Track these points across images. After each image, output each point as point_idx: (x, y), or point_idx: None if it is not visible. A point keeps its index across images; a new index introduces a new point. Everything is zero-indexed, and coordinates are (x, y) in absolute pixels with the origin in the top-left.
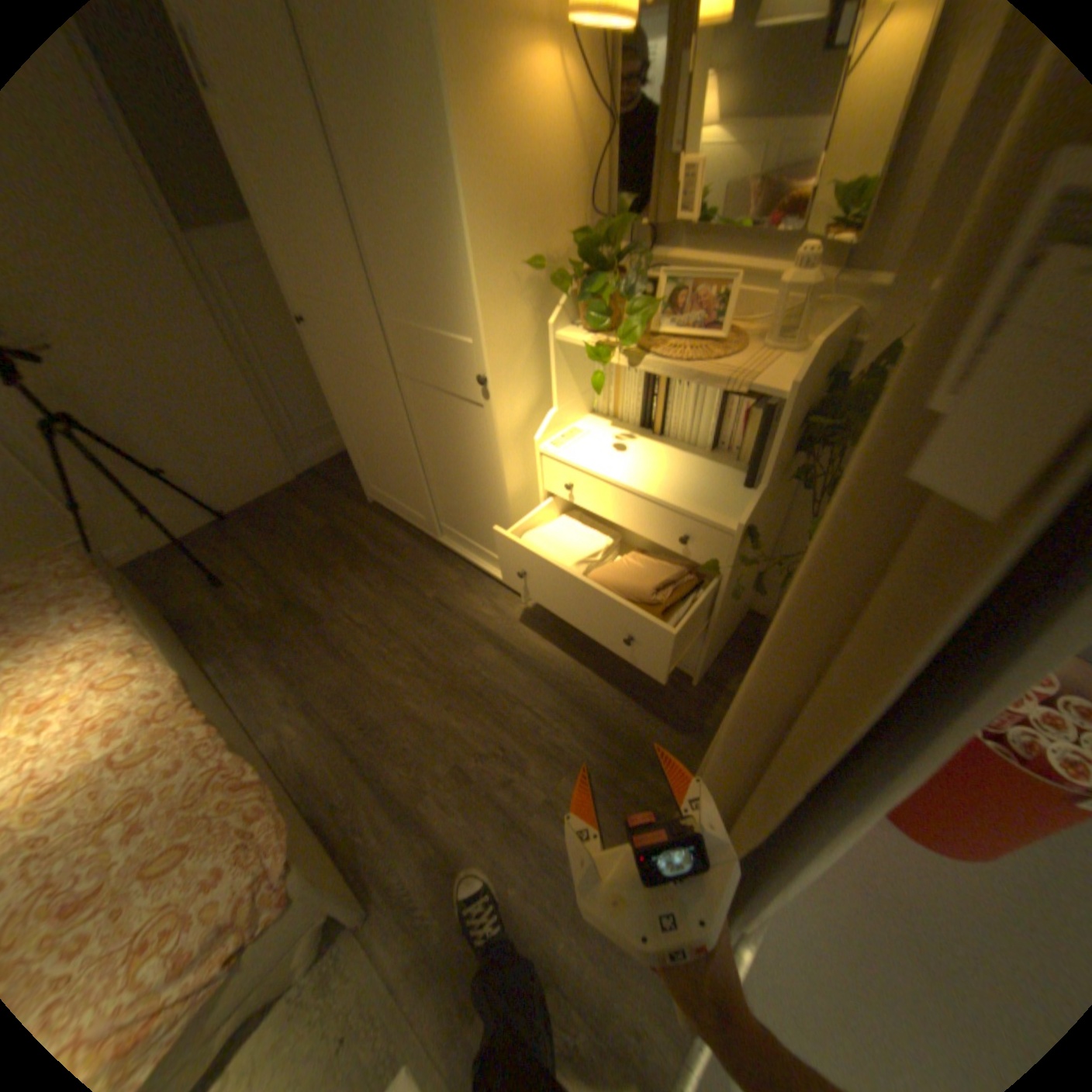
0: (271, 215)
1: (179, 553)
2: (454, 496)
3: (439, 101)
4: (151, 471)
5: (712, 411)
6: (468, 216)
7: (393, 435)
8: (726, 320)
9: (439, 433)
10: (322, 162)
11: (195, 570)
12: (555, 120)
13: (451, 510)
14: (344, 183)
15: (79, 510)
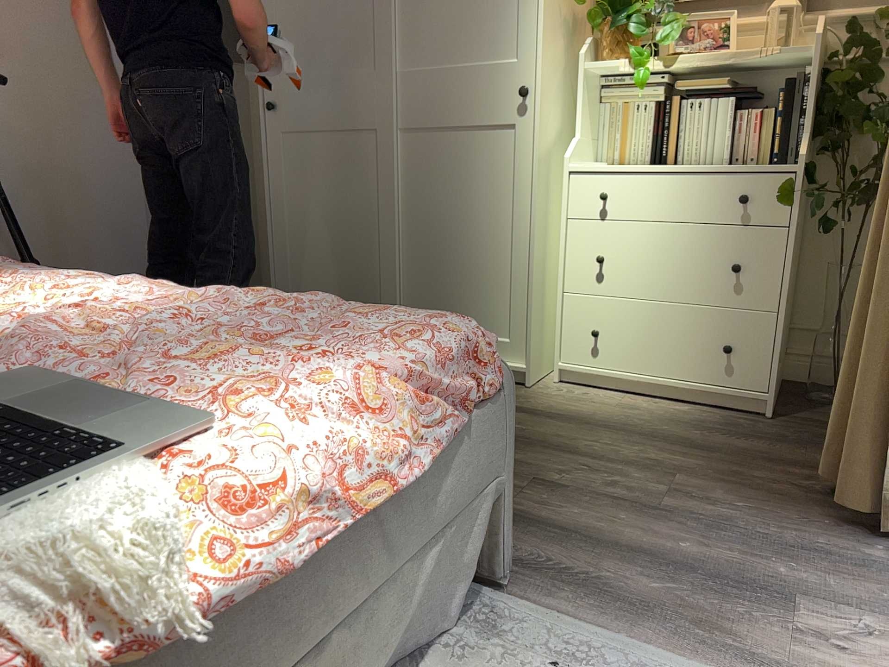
0: (281, 5)
1: None
2: (436, 269)
3: None
4: None
5: (725, 125)
6: None
7: (364, 211)
8: (731, 42)
9: (437, 185)
10: None
11: None
12: None
13: (425, 295)
14: None
15: None
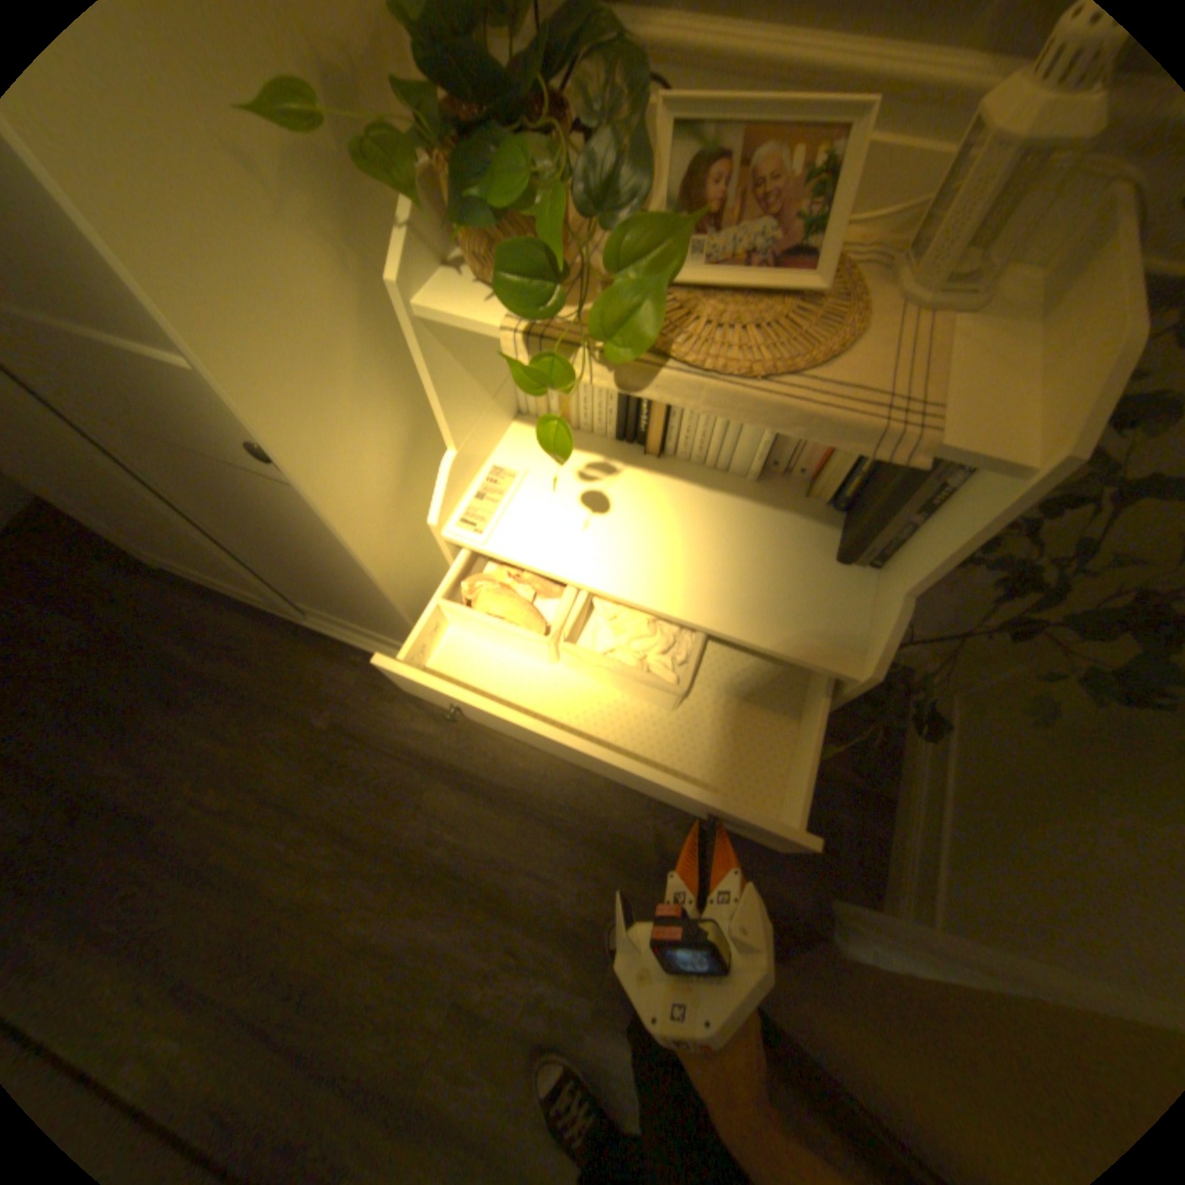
0: None
1: None
2: (299, 582)
3: None
4: None
5: None
6: None
7: (125, 502)
8: (826, 243)
9: (216, 506)
10: None
11: None
12: None
13: (304, 595)
14: None
15: None
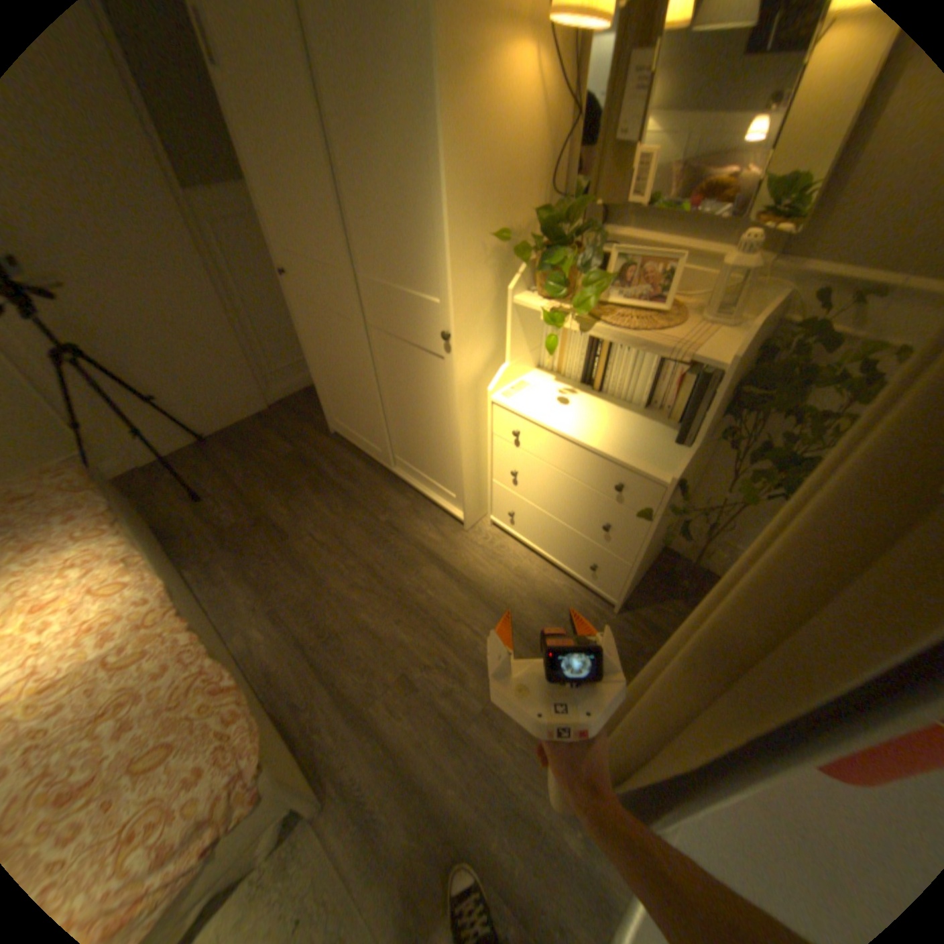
0: (260, 177)
1: (160, 469)
2: (408, 433)
3: (427, 85)
4: (139, 397)
5: (649, 373)
6: (445, 190)
7: (357, 377)
8: (669, 295)
9: (399, 378)
10: (312, 133)
11: (174, 486)
12: (526, 107)
13: (404, 445)
14: (330, 153)
15: (74, 429)
